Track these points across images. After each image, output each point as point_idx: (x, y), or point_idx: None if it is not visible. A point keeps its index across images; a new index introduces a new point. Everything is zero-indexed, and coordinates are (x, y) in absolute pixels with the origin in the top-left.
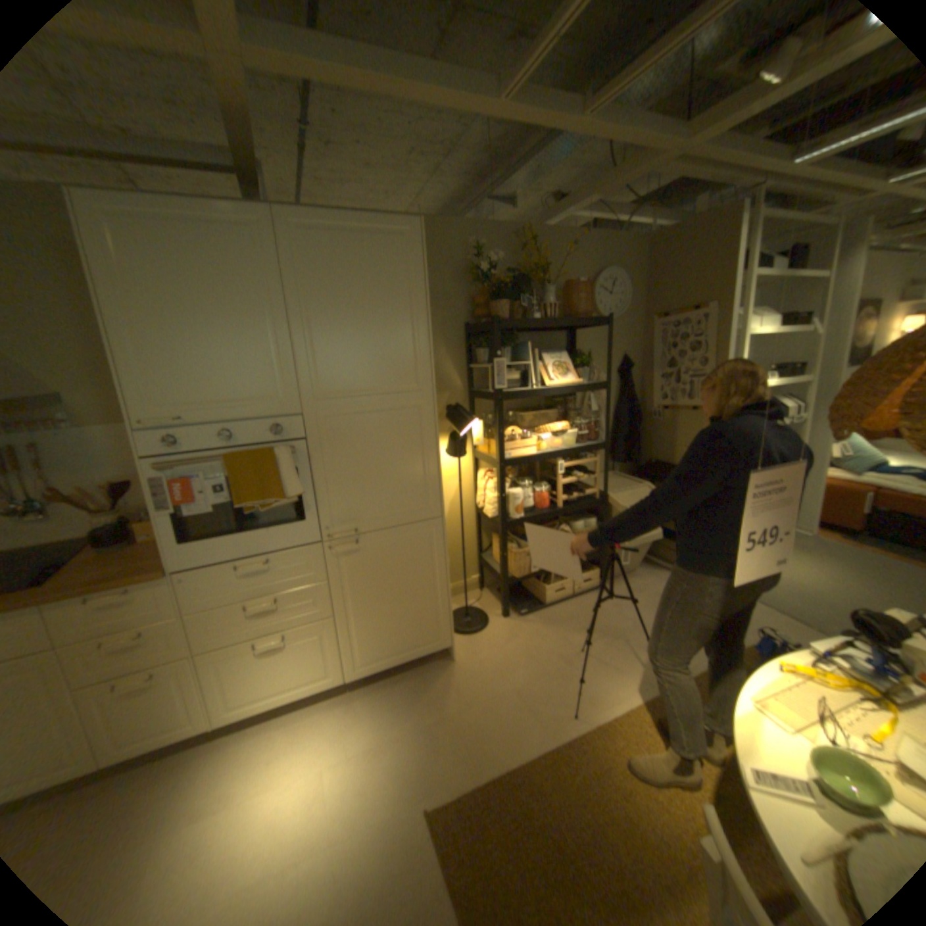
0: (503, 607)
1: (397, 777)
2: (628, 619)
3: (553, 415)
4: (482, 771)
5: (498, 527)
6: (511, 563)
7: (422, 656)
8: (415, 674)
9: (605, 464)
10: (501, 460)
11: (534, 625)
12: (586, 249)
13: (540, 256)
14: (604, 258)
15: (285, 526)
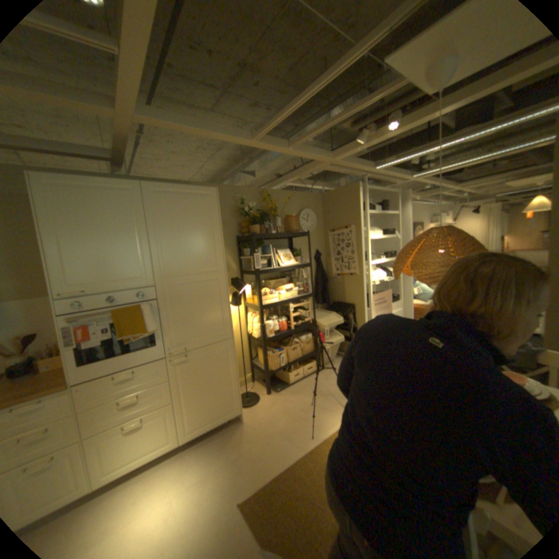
0: (267, 389)
1: (218, 492)
2: (333, 385)
3: (285, 281)
4: (266, 477)
5: (261, 343)
6: (269, 363)
7: (224, 423)
8: (220, 435)
9: (313, 305)
10: (261, 306)
11: (285, 397)
12: (294, 200)
13: (272, 204)
14: (302, 204)
15: (144, 351)
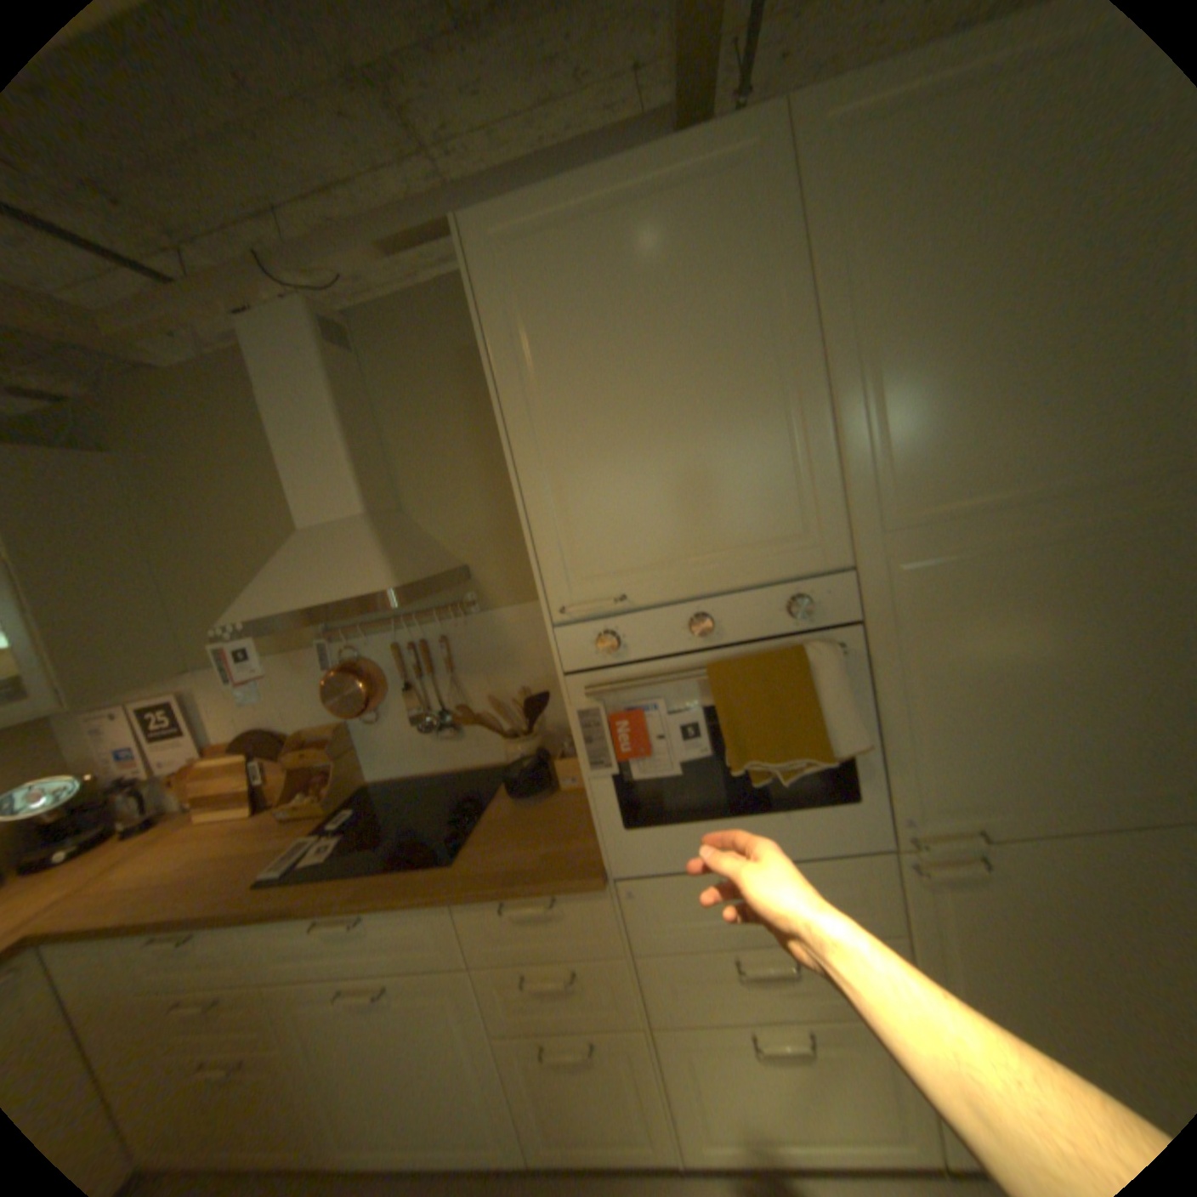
0: None
1: None
2: None
3: None
4: None
5: None
6: None
7: None
8: None
9: None
10: None
11: None
12: None
13: None
14: None
15: (820, 810)
